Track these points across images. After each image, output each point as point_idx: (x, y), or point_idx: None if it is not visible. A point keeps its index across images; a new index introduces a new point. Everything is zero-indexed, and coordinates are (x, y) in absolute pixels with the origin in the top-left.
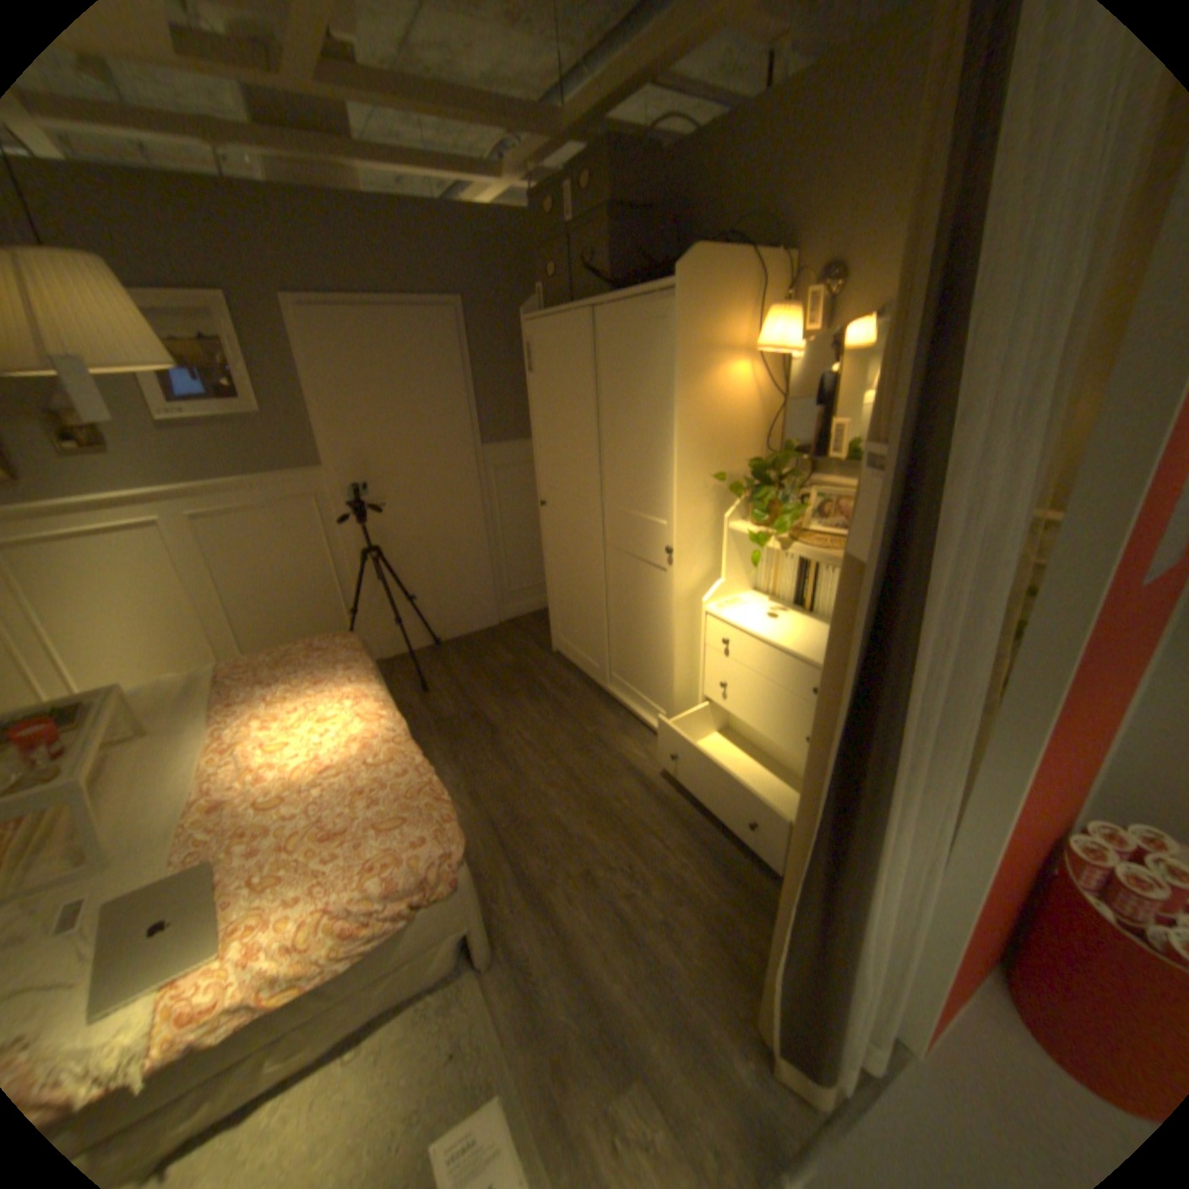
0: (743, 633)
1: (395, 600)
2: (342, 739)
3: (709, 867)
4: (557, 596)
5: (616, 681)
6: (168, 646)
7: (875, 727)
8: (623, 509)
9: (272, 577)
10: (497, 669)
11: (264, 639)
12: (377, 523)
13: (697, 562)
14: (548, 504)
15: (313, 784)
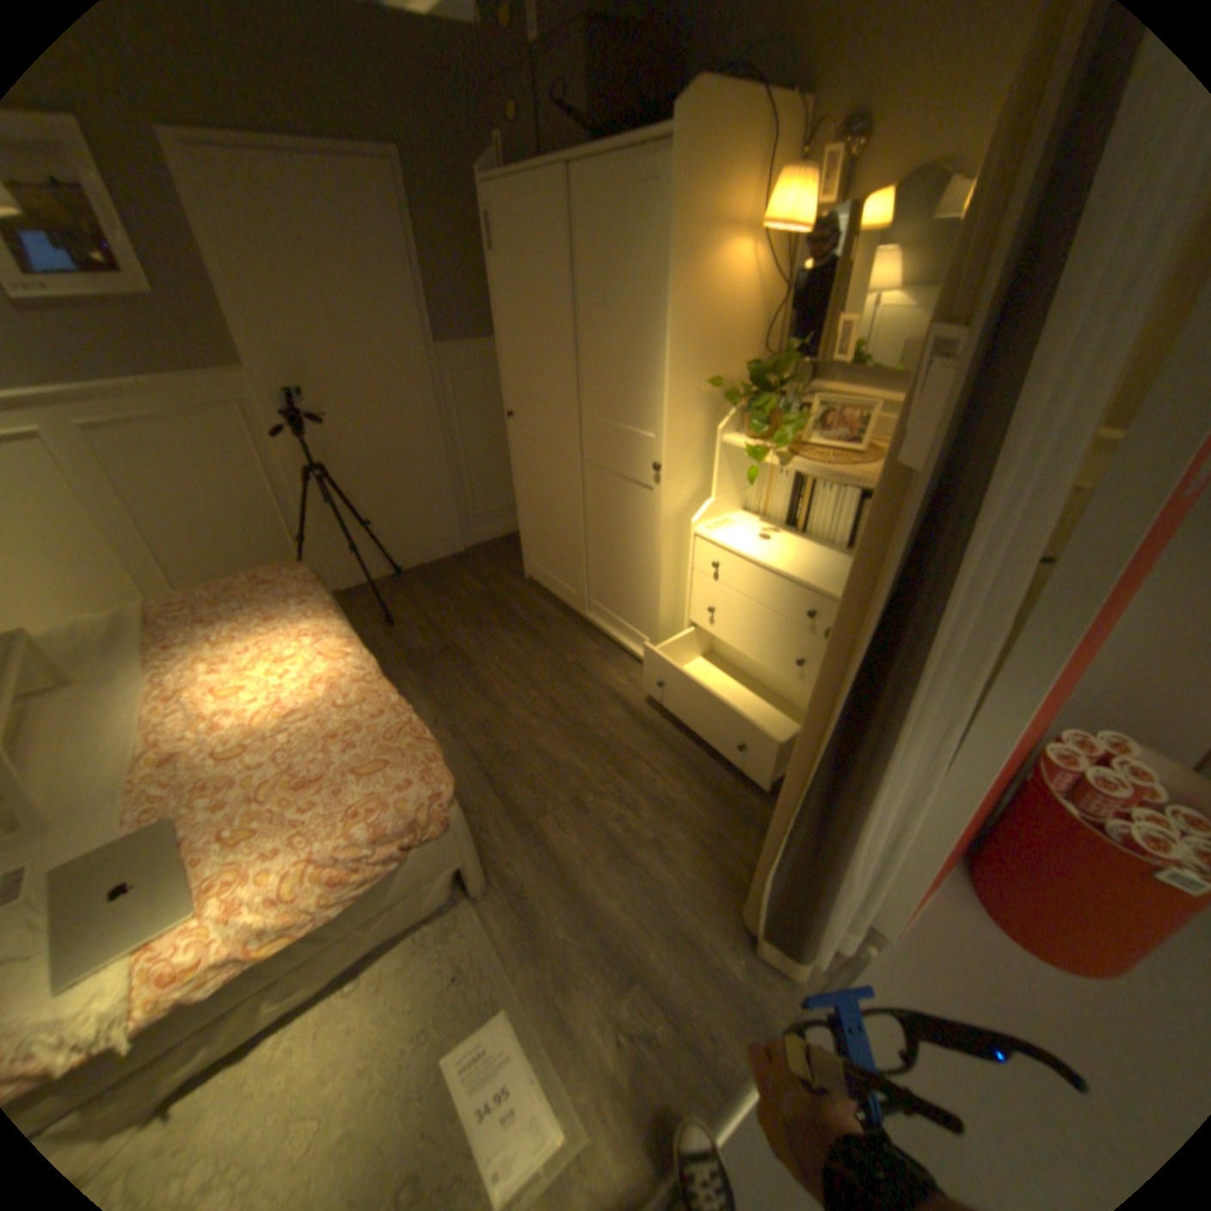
0: (735, 555)
1: (347, 526)
2: (306, 679)
3: (697, 787)
4: (529, 519)
5: (596, 608)
6: (83, 582)
7: (896, 653)
8: (605, 420)
9: (199, 500)
10: (467, 598)
11: (199, 572)
12: (319, 437)
13: (686, 480)
14: (517, 415)
15: (279, 729)
